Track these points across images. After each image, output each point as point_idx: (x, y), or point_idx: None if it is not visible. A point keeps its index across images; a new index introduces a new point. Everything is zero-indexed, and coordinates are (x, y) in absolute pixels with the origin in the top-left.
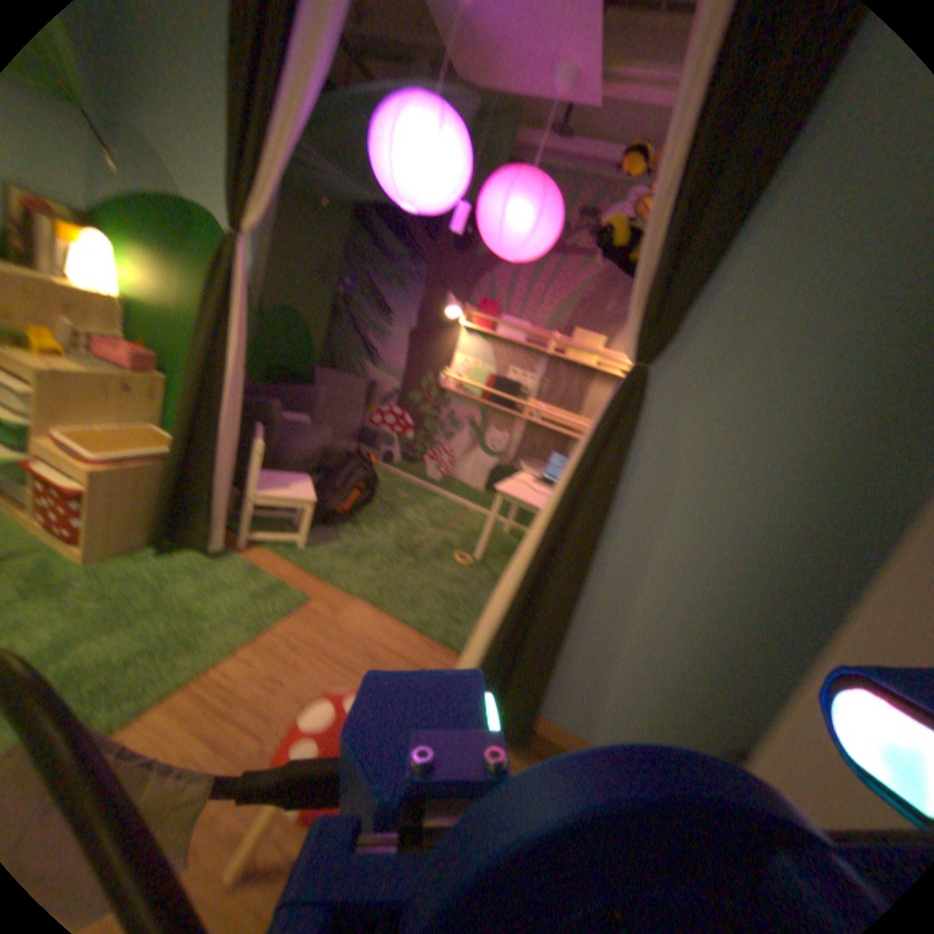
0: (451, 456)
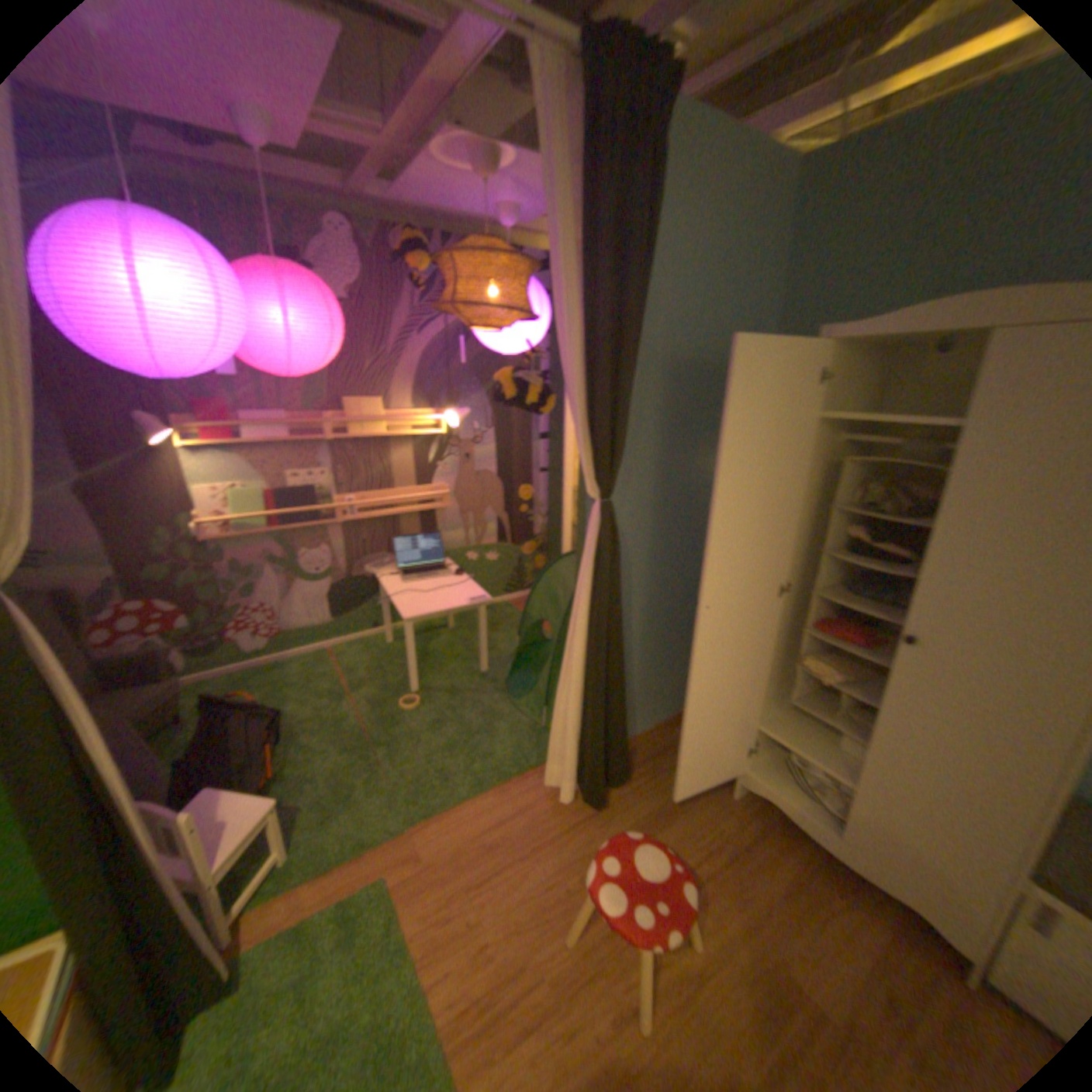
0: (269, 609)
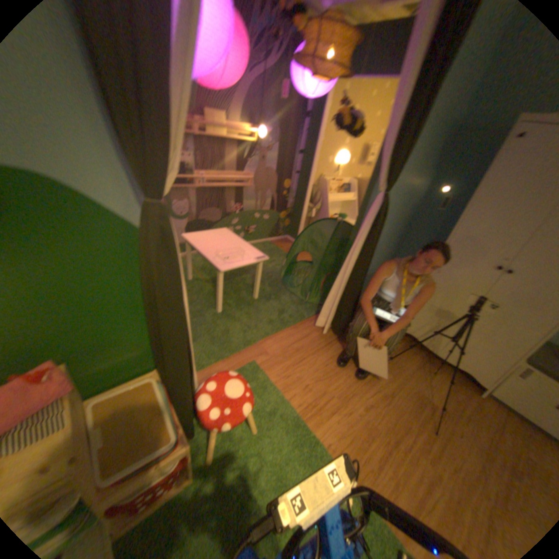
0: None
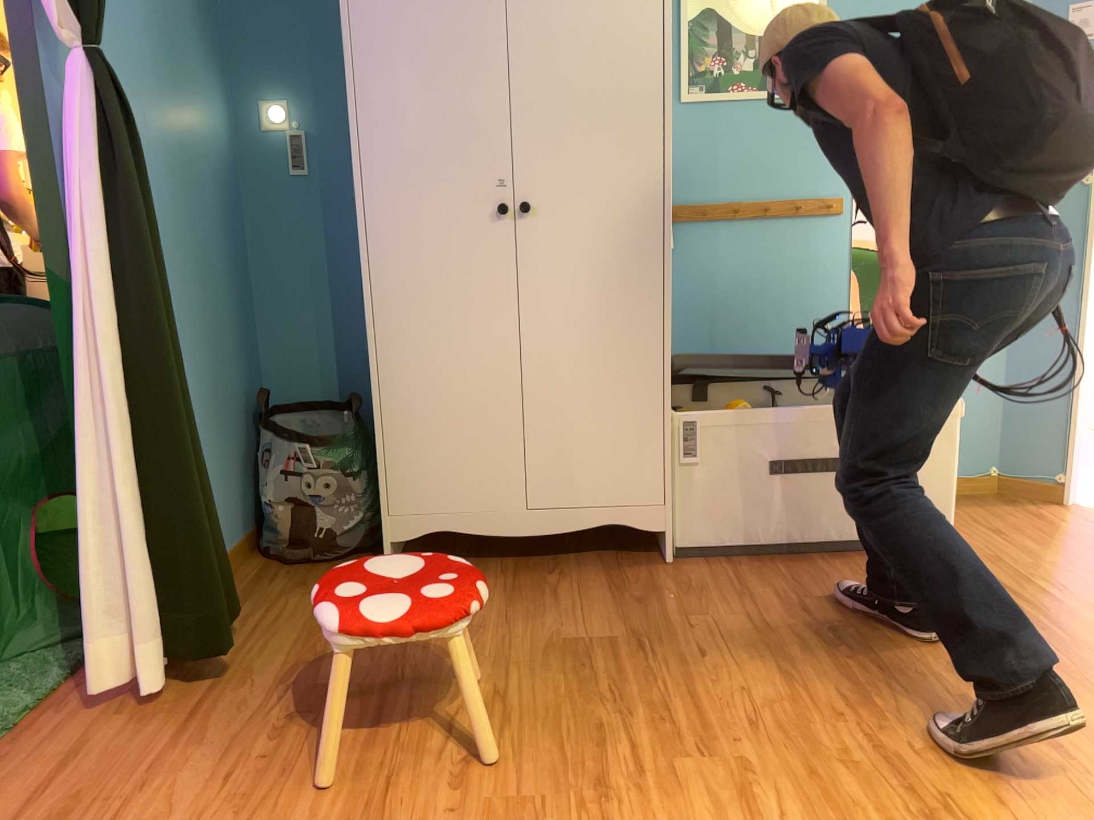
0: None
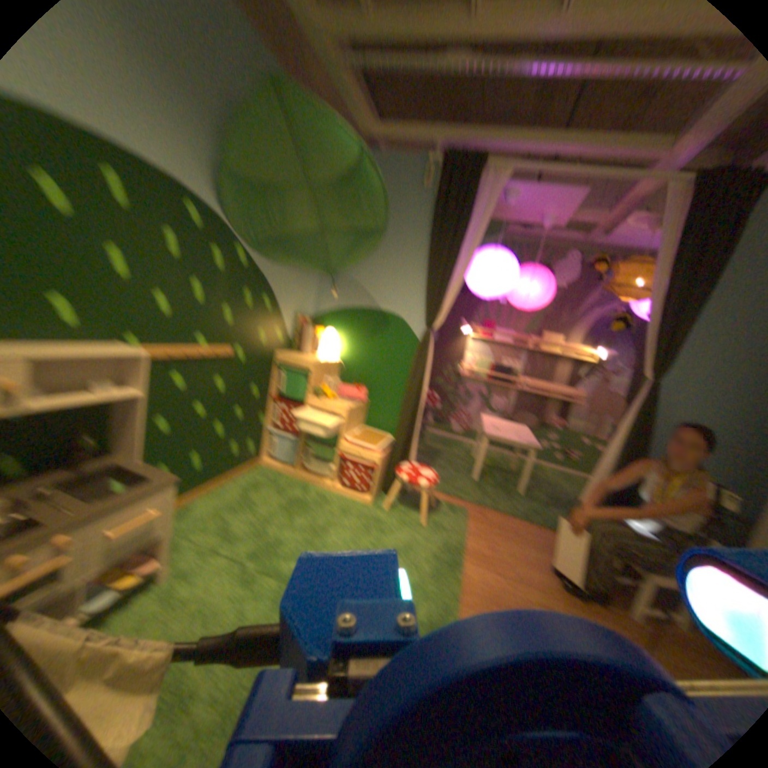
0: (467, 416)
